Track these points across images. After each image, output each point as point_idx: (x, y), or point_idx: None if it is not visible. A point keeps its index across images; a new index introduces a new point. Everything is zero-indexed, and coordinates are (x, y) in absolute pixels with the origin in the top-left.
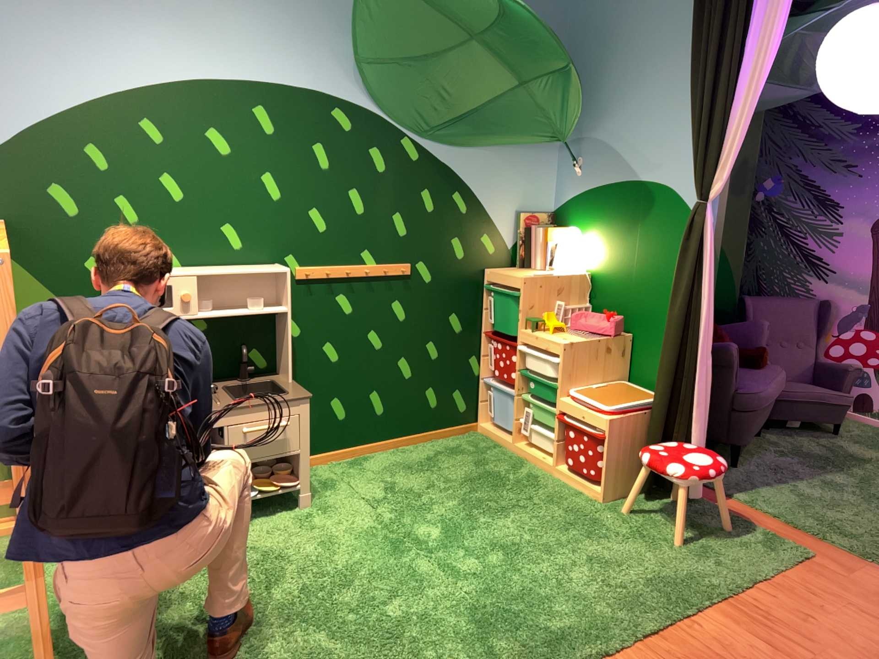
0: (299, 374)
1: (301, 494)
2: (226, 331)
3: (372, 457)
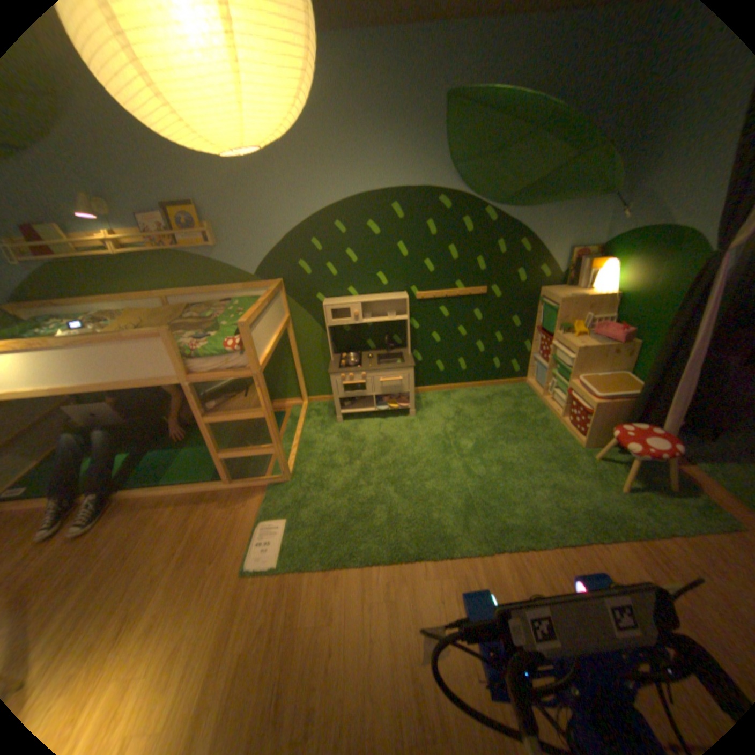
0: (417, 348)
1: (409, 411)
2: (378, 327)
3: (456, 393)
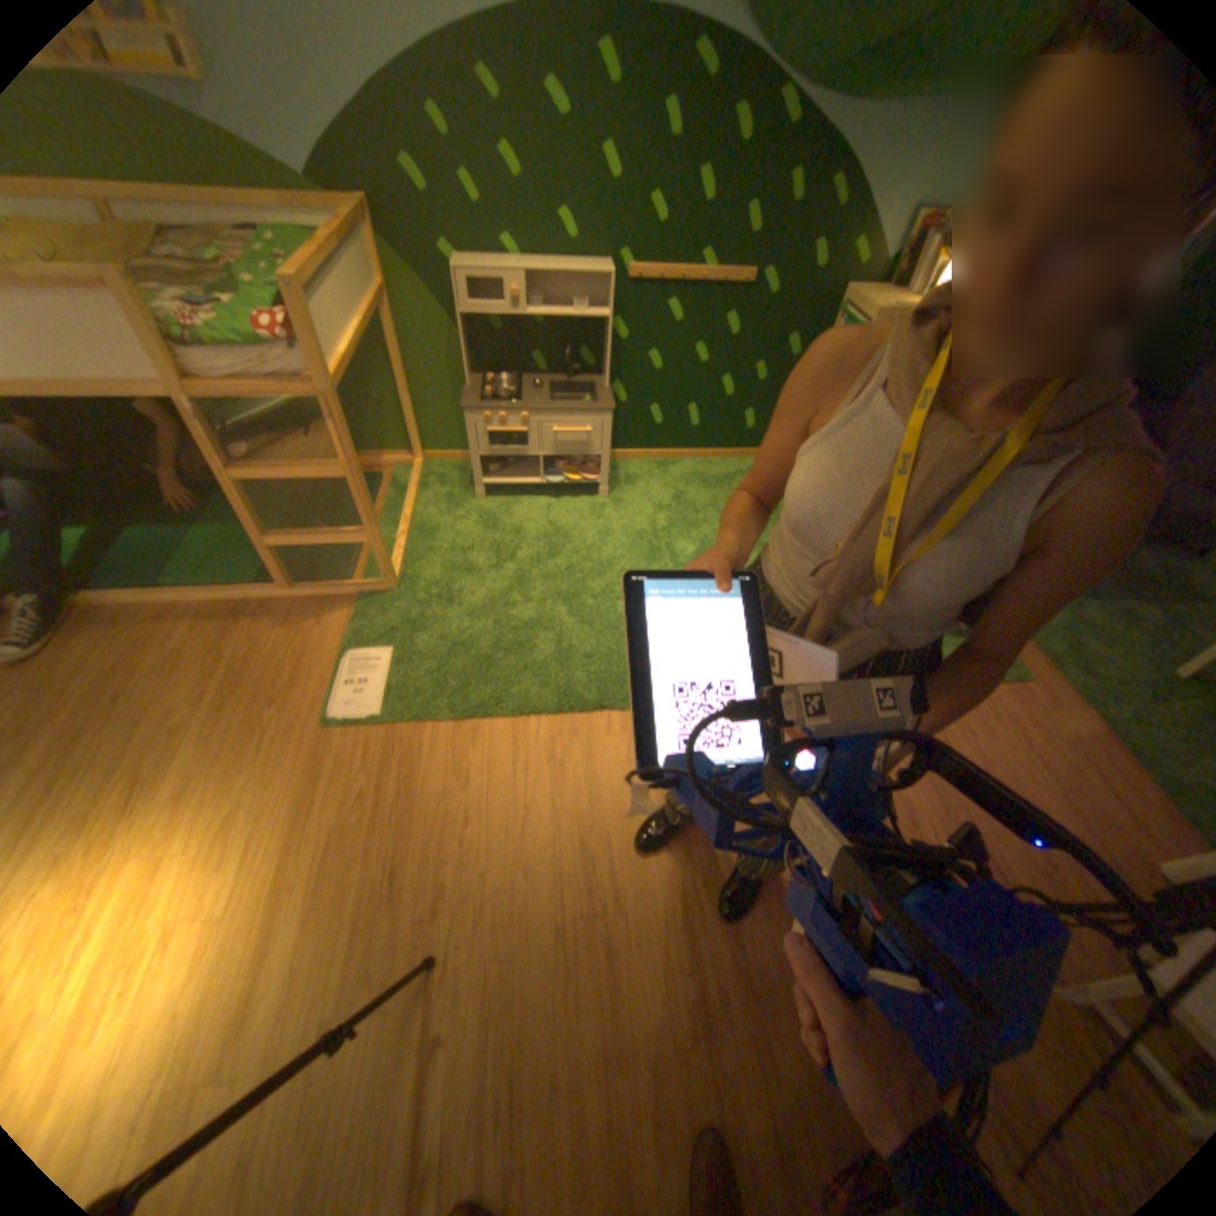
0: (620, 379)
1: (599, 490)
2: (555, 328)
3: (677, 466)
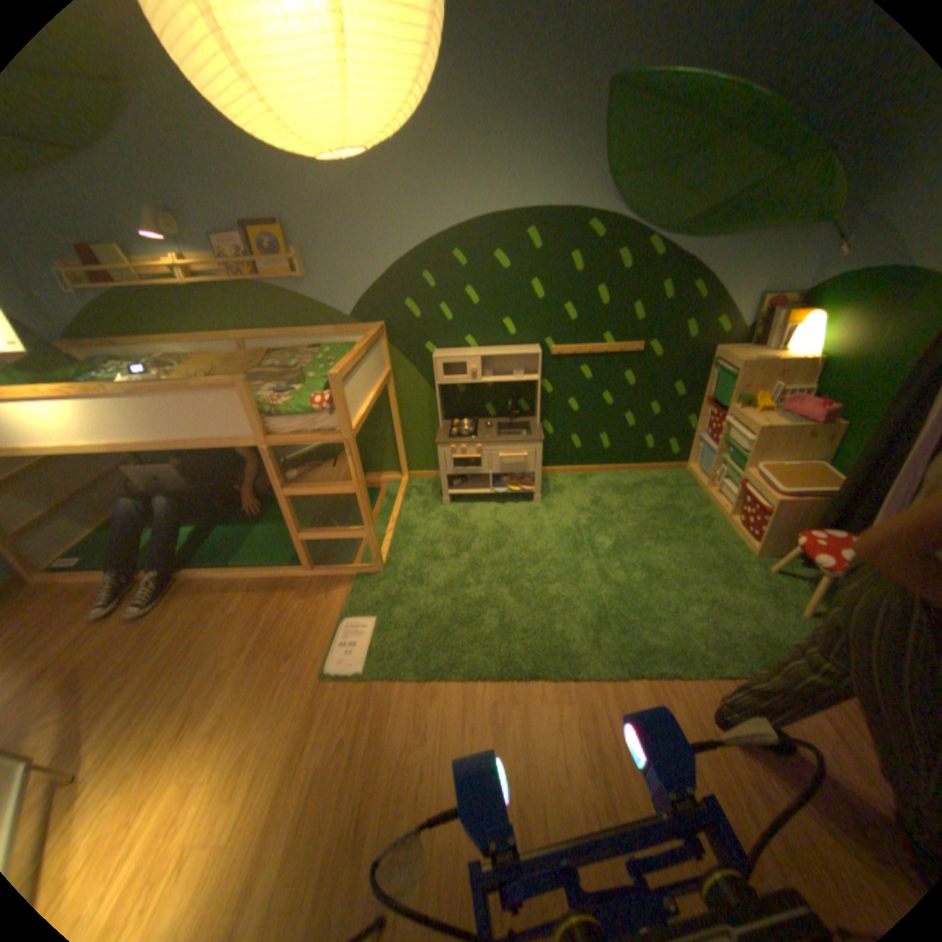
0: (548, 418)
1: (533, 496)
2: (501, 388)
3: (594, 477)
